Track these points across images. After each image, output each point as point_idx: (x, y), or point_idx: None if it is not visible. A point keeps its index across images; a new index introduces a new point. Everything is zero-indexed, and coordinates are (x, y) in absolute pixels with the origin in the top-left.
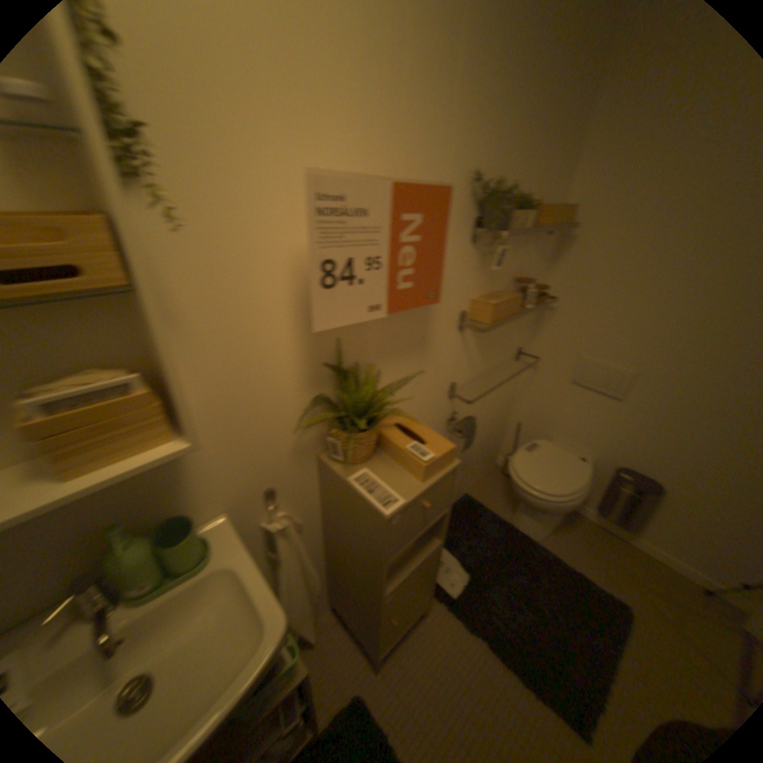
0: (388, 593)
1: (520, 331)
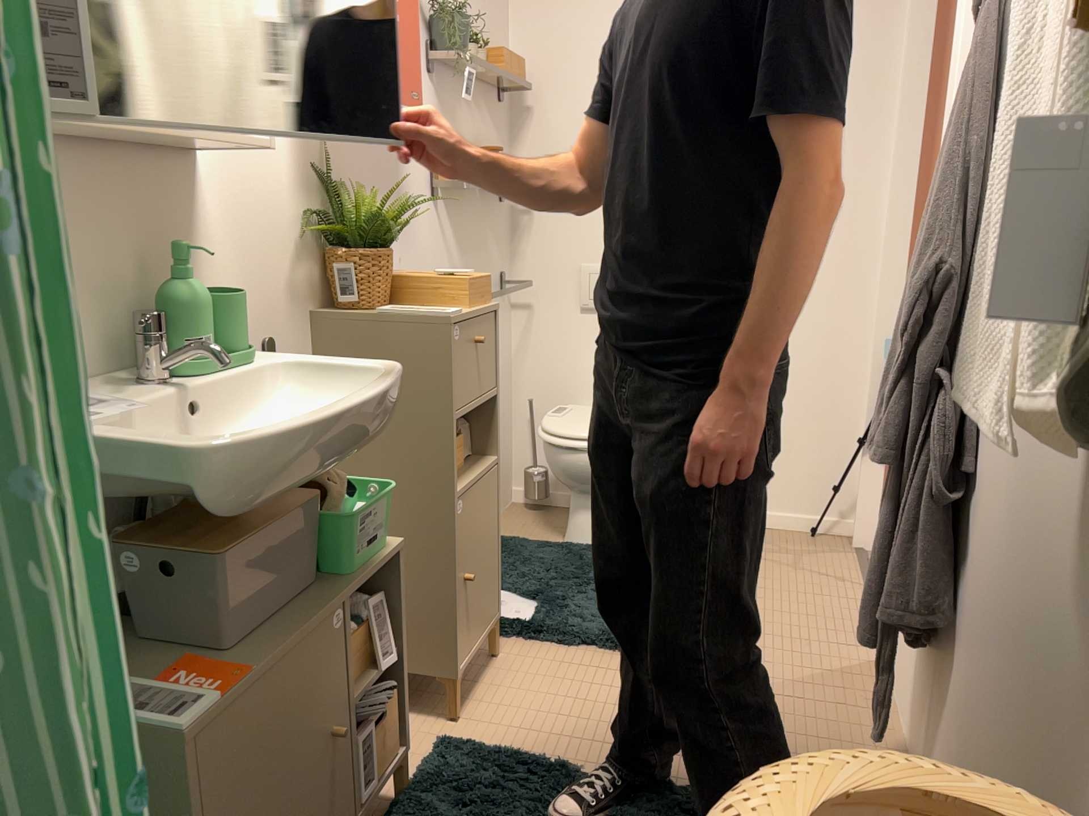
0: (461, 490)
1: (499, 249)
